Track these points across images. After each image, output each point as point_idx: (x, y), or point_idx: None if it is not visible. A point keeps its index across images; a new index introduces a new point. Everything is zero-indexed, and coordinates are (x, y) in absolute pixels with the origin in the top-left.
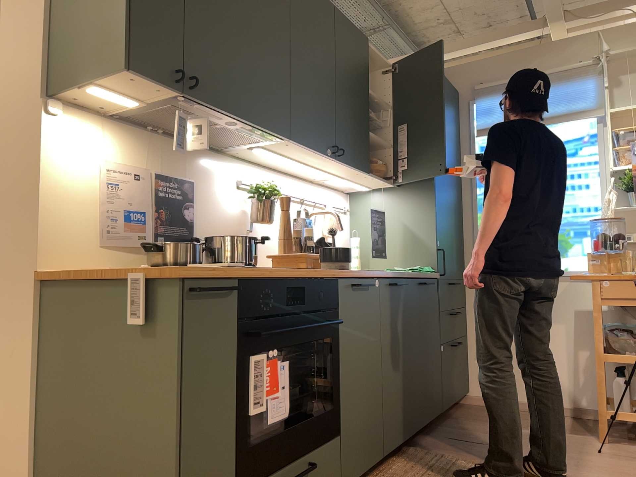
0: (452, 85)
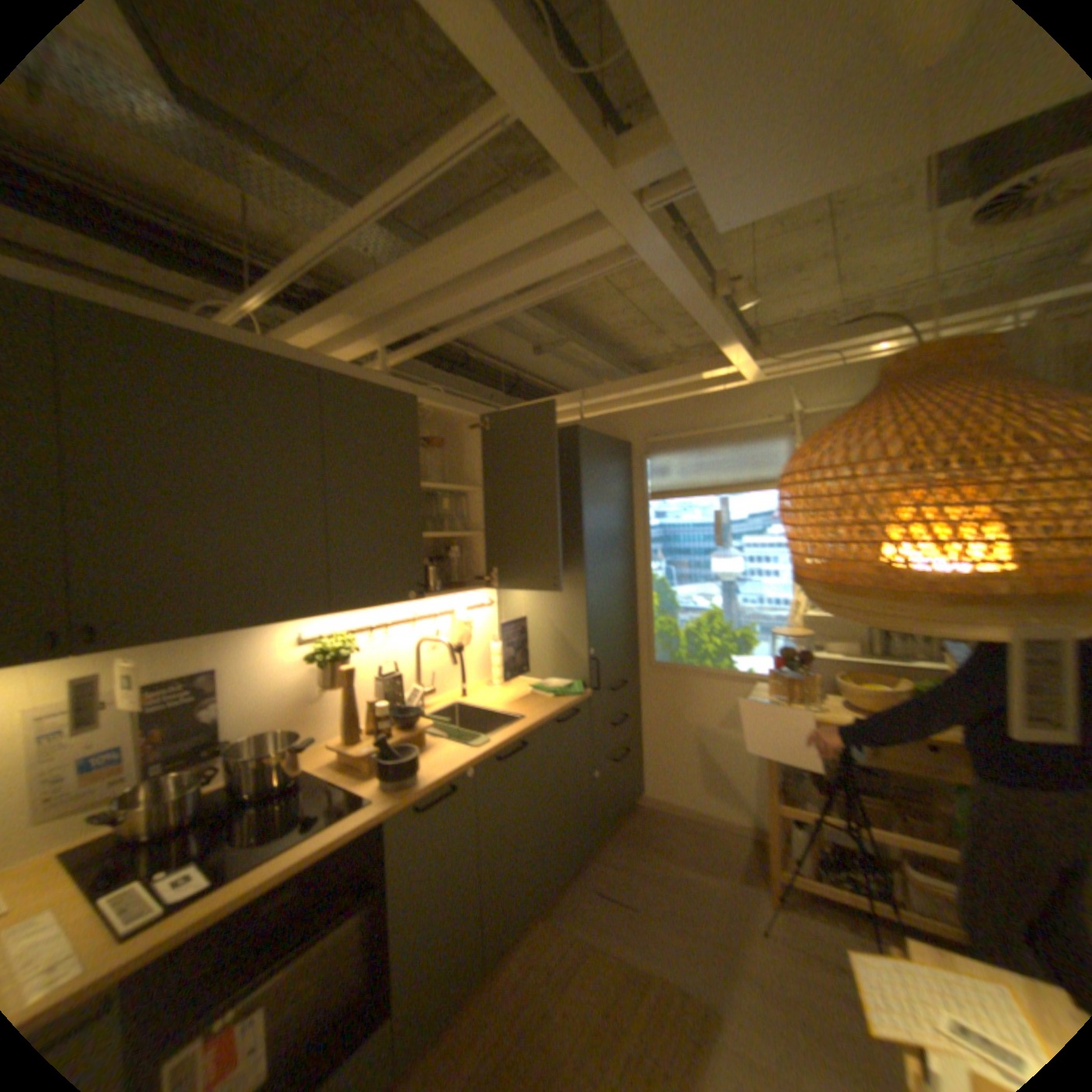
0: (625, 434)
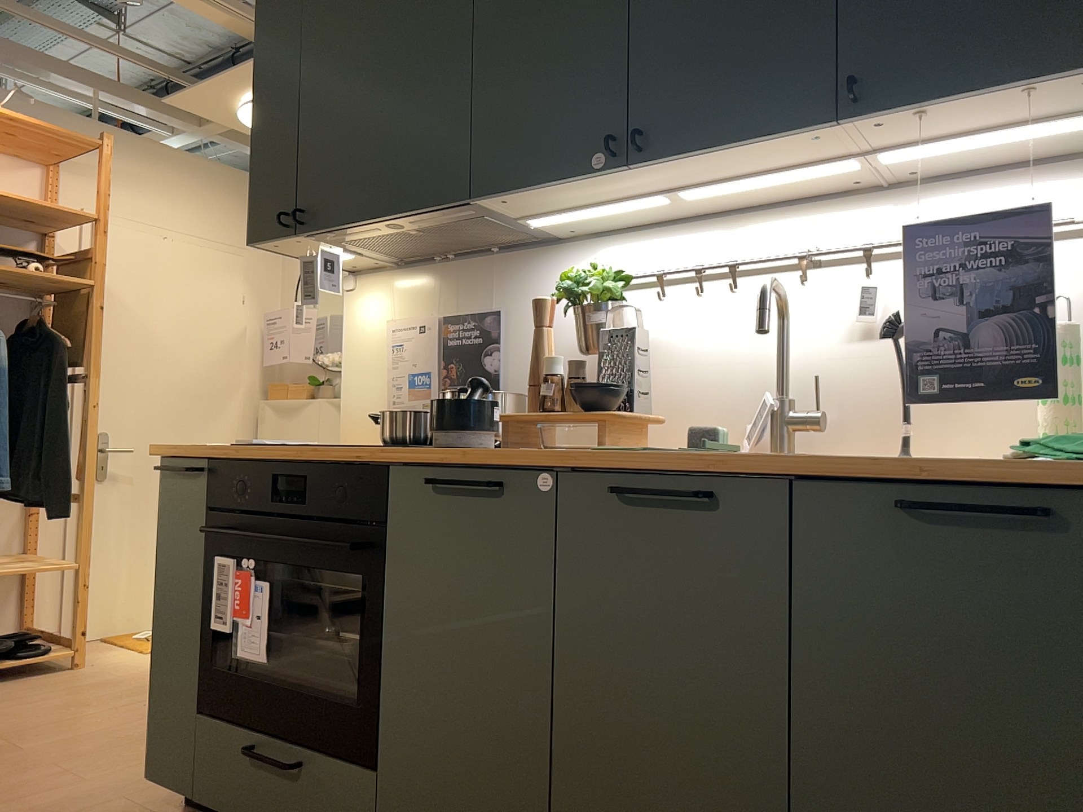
0: None
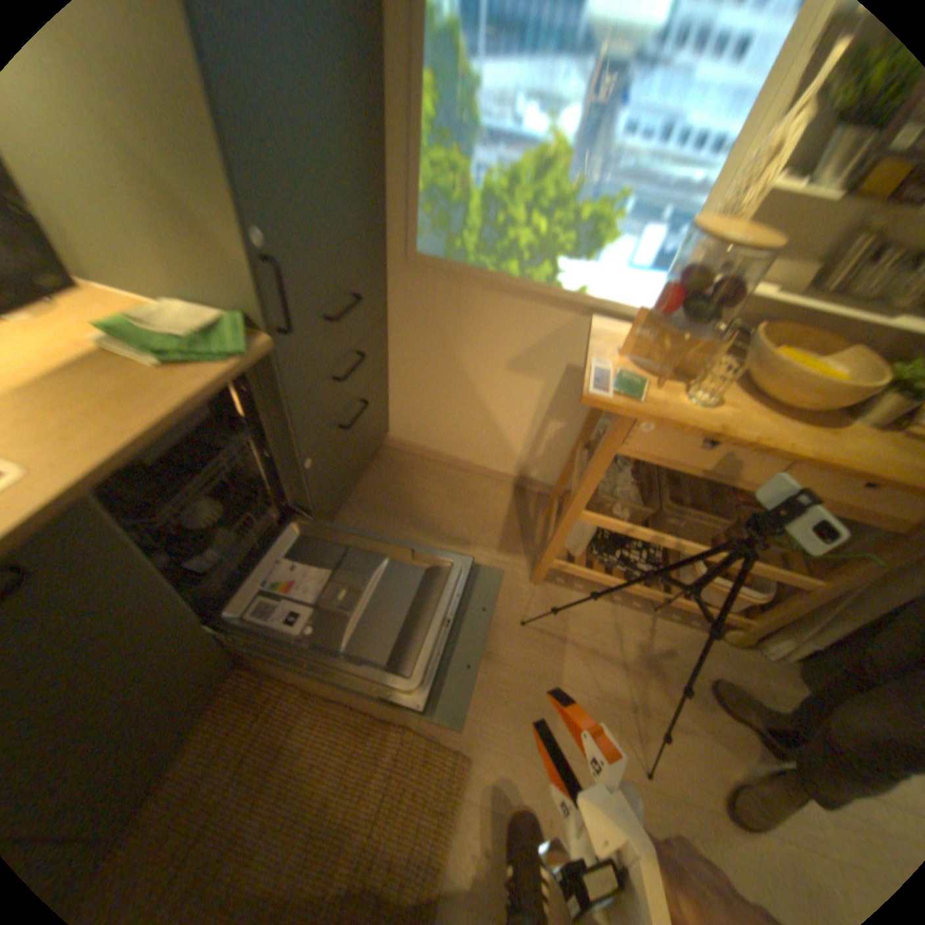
0: None
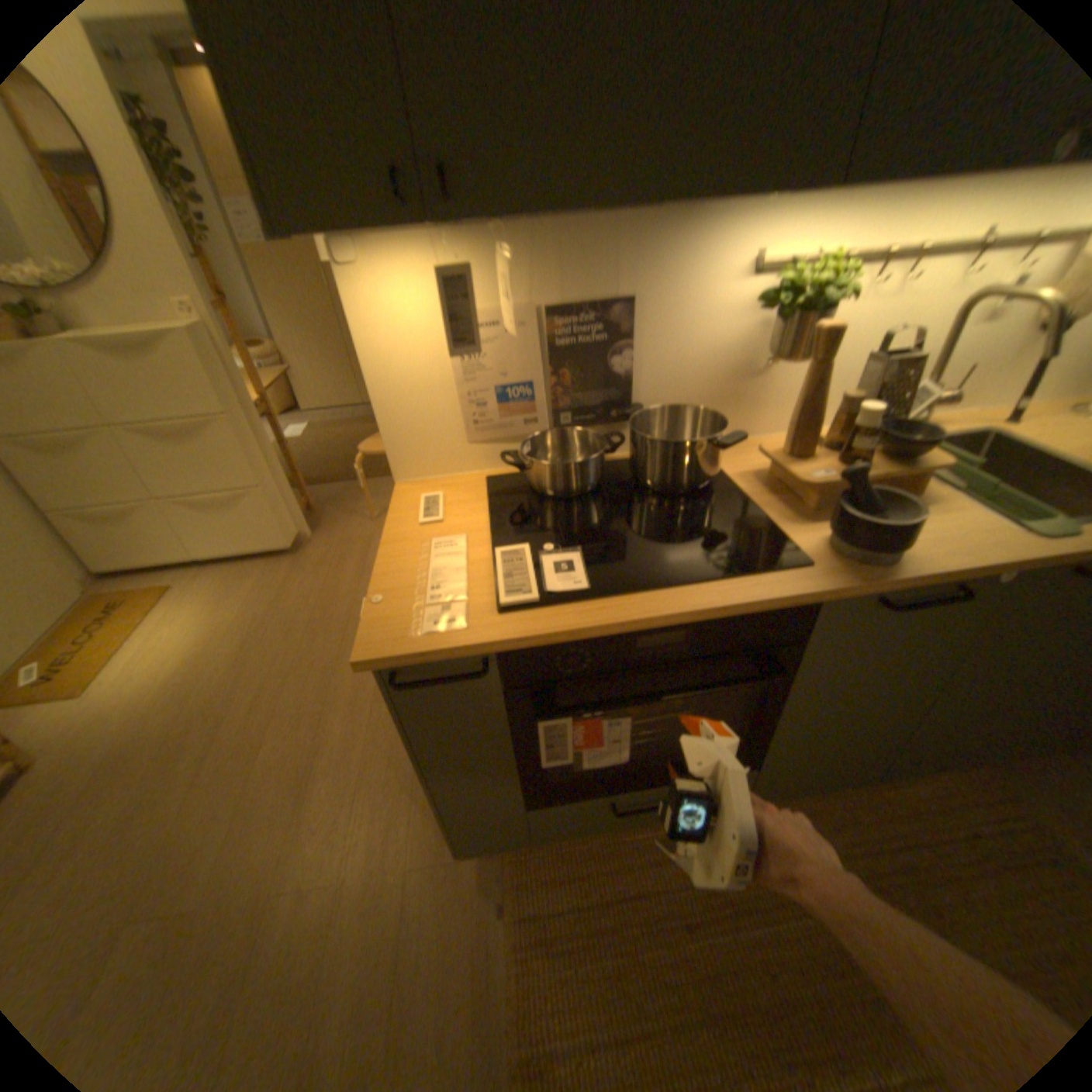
0: None
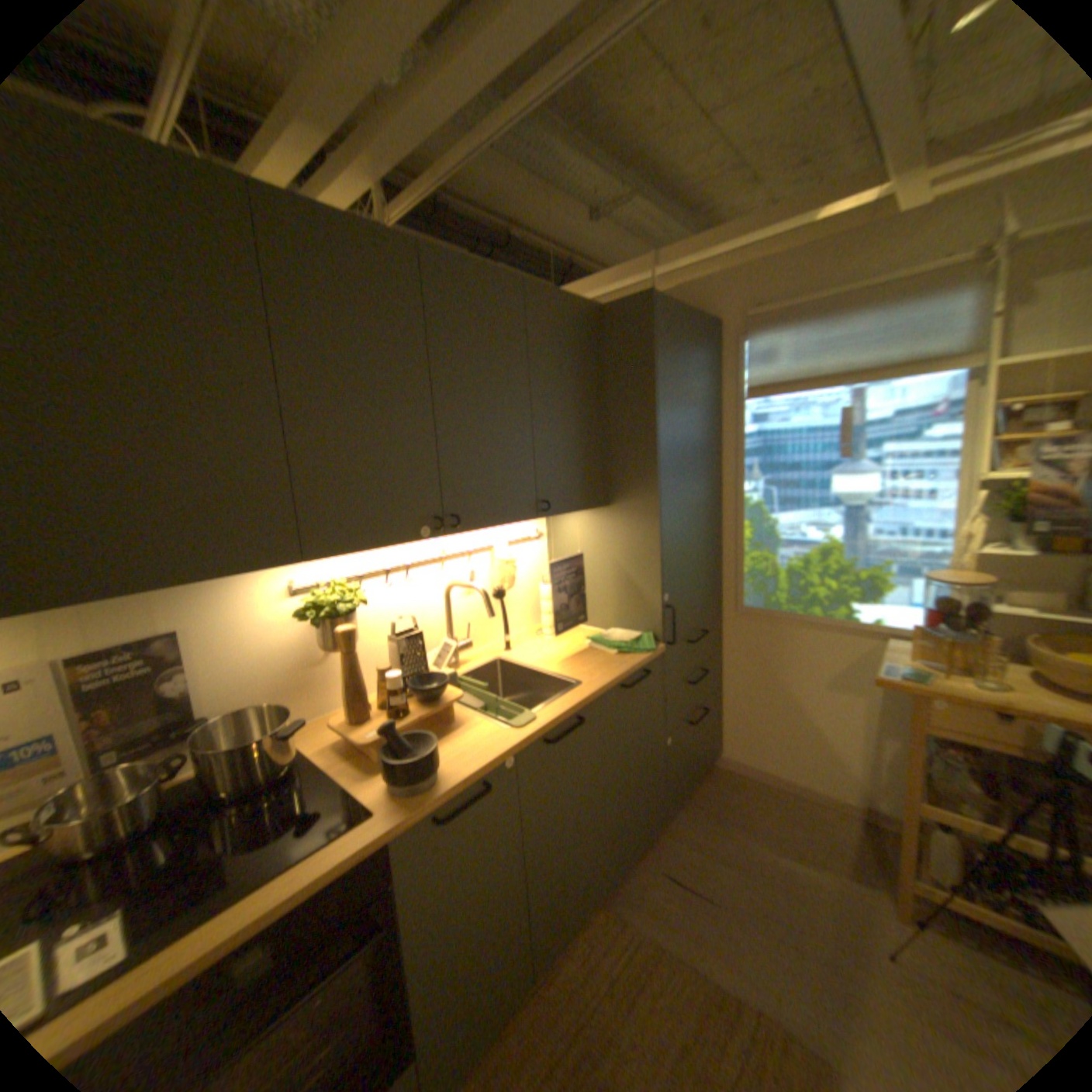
0: (714, 307)
